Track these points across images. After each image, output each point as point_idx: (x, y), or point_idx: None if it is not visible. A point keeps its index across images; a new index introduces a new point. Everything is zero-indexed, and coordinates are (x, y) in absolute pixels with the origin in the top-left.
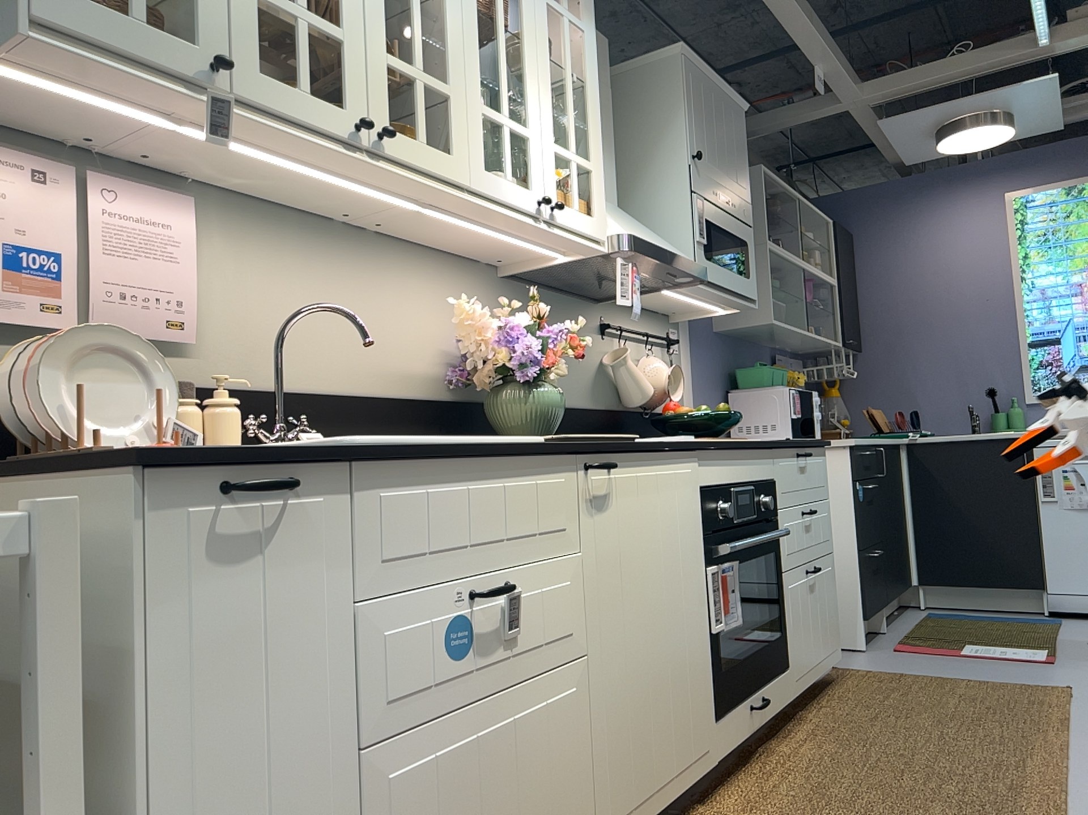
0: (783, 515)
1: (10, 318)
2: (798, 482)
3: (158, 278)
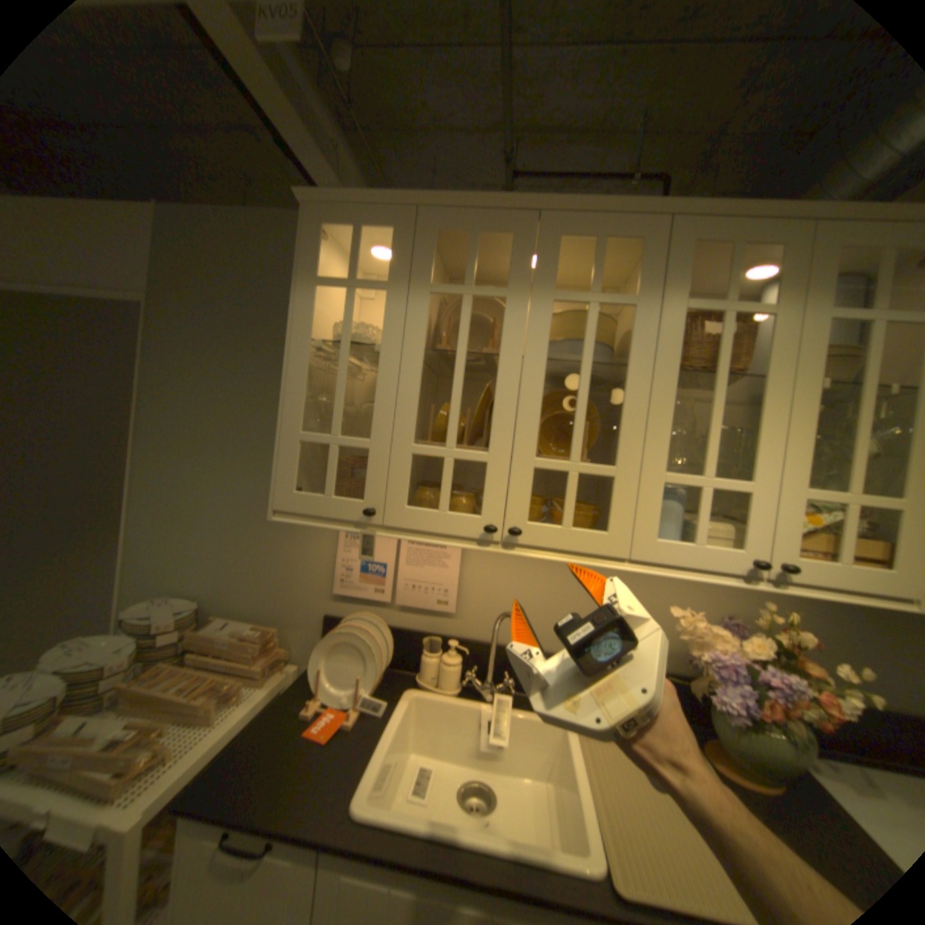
0: None
1: (363, 593)
2: None
3: (434, 575)
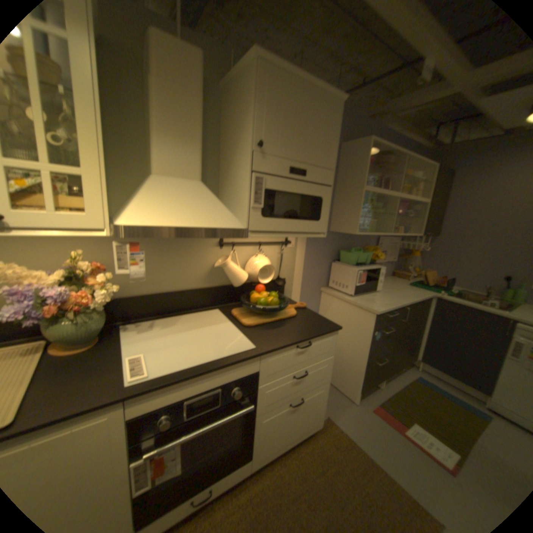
0: (264, 388)
1: None
2: (291, 362)
3: None
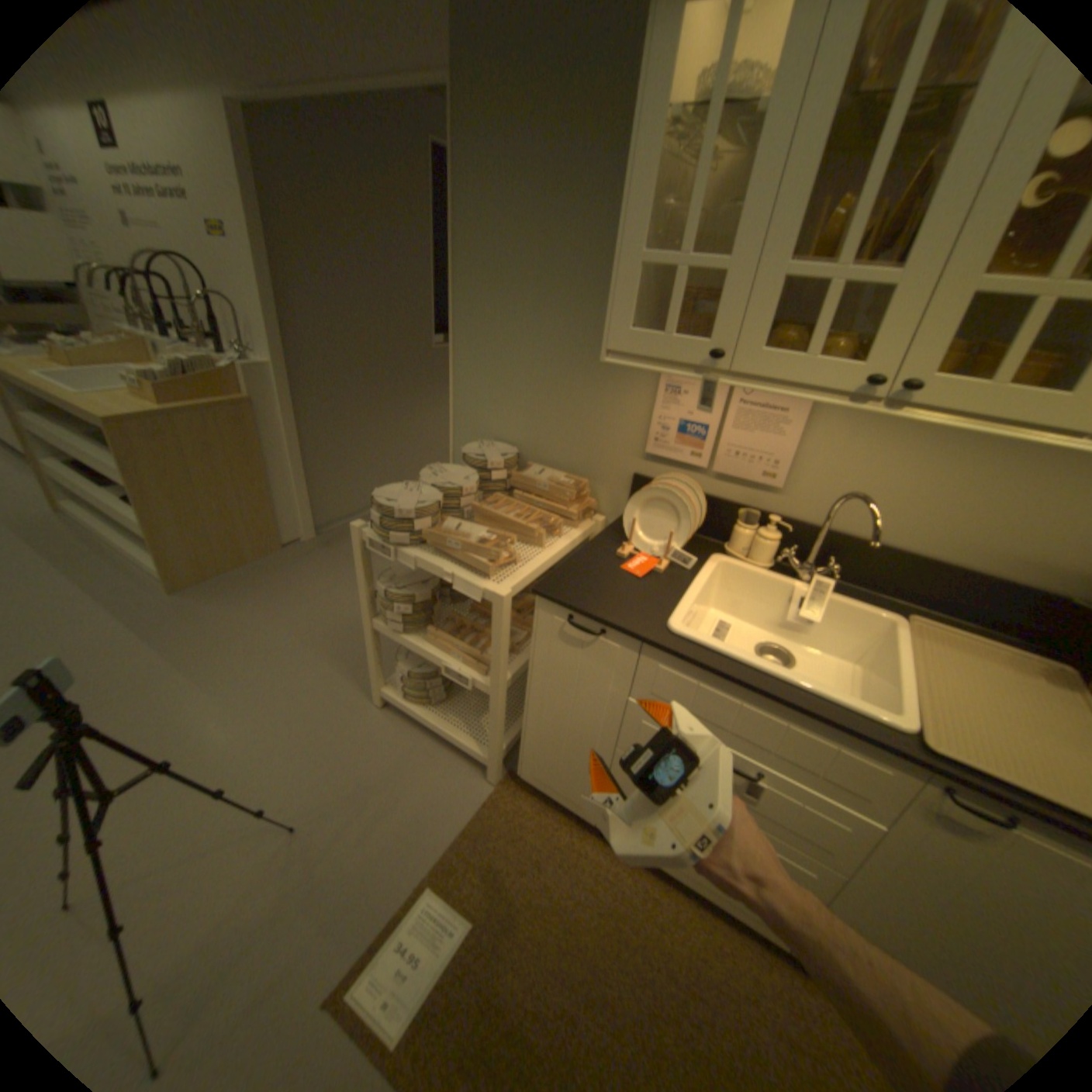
0: None
1: (676, 457)
2: None
3: (764, 444)
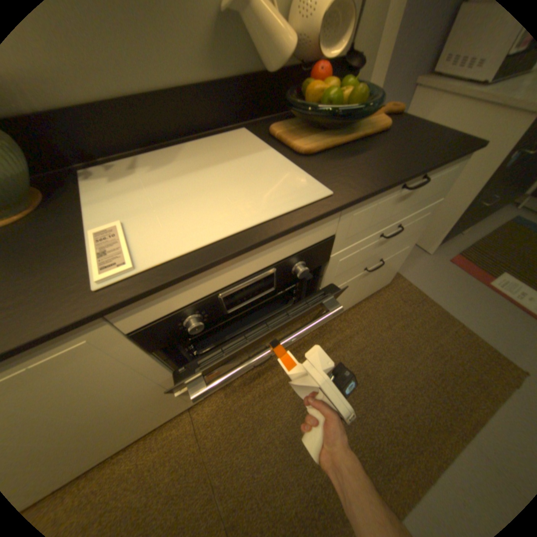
0: (337, 255)
1: None
2: (384, 214)
3: None
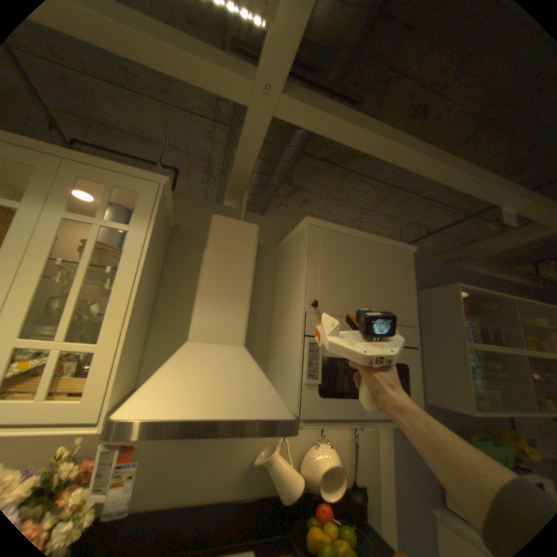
0: None
1: None
2: None
3: None
